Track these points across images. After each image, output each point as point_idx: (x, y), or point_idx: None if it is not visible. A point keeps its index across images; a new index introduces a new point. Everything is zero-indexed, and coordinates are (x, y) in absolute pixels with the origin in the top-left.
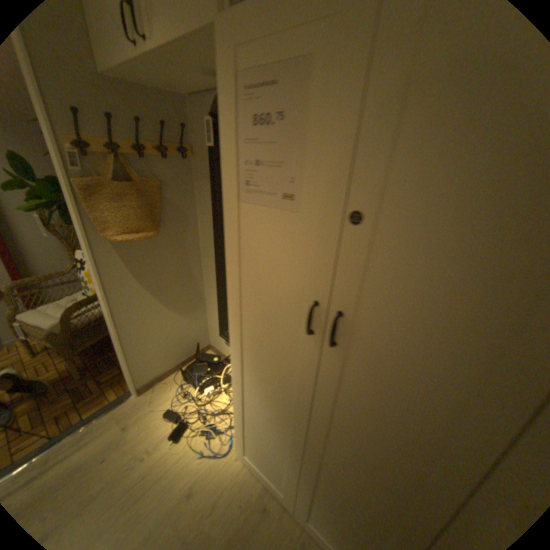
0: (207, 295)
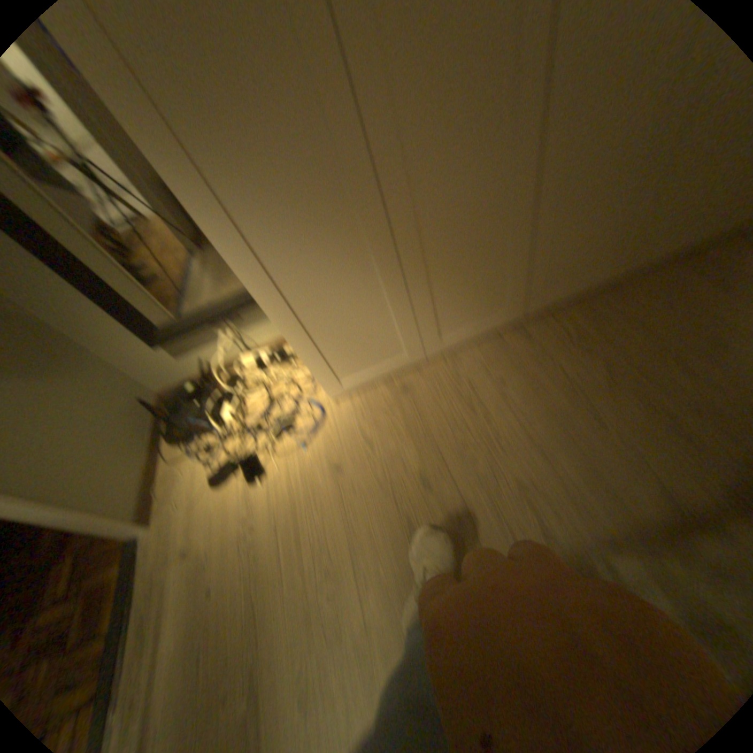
0: (55, 319)
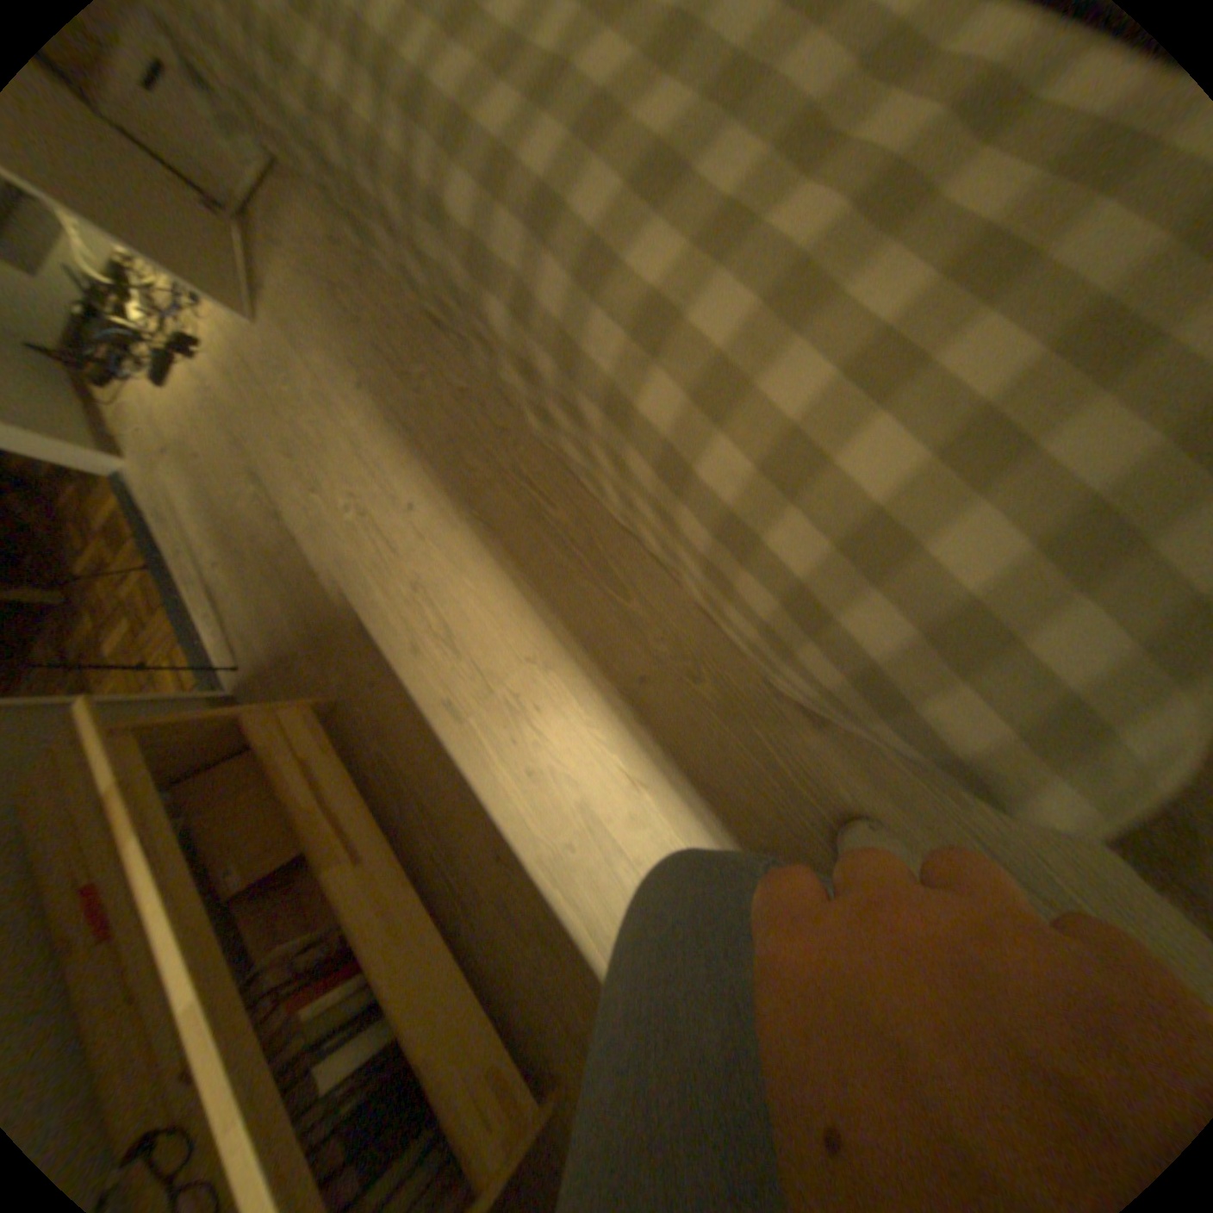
0: None
